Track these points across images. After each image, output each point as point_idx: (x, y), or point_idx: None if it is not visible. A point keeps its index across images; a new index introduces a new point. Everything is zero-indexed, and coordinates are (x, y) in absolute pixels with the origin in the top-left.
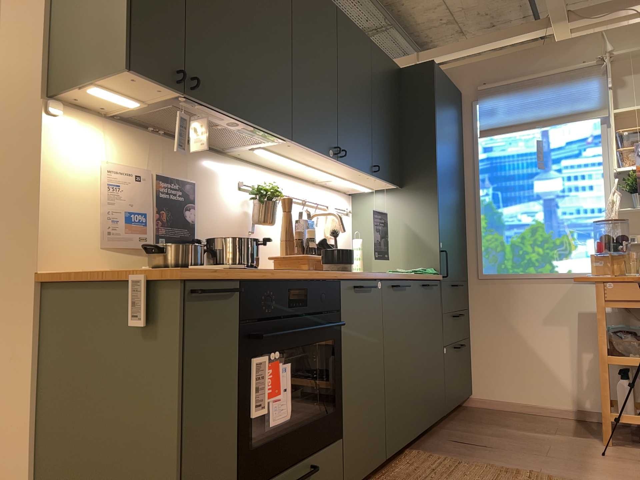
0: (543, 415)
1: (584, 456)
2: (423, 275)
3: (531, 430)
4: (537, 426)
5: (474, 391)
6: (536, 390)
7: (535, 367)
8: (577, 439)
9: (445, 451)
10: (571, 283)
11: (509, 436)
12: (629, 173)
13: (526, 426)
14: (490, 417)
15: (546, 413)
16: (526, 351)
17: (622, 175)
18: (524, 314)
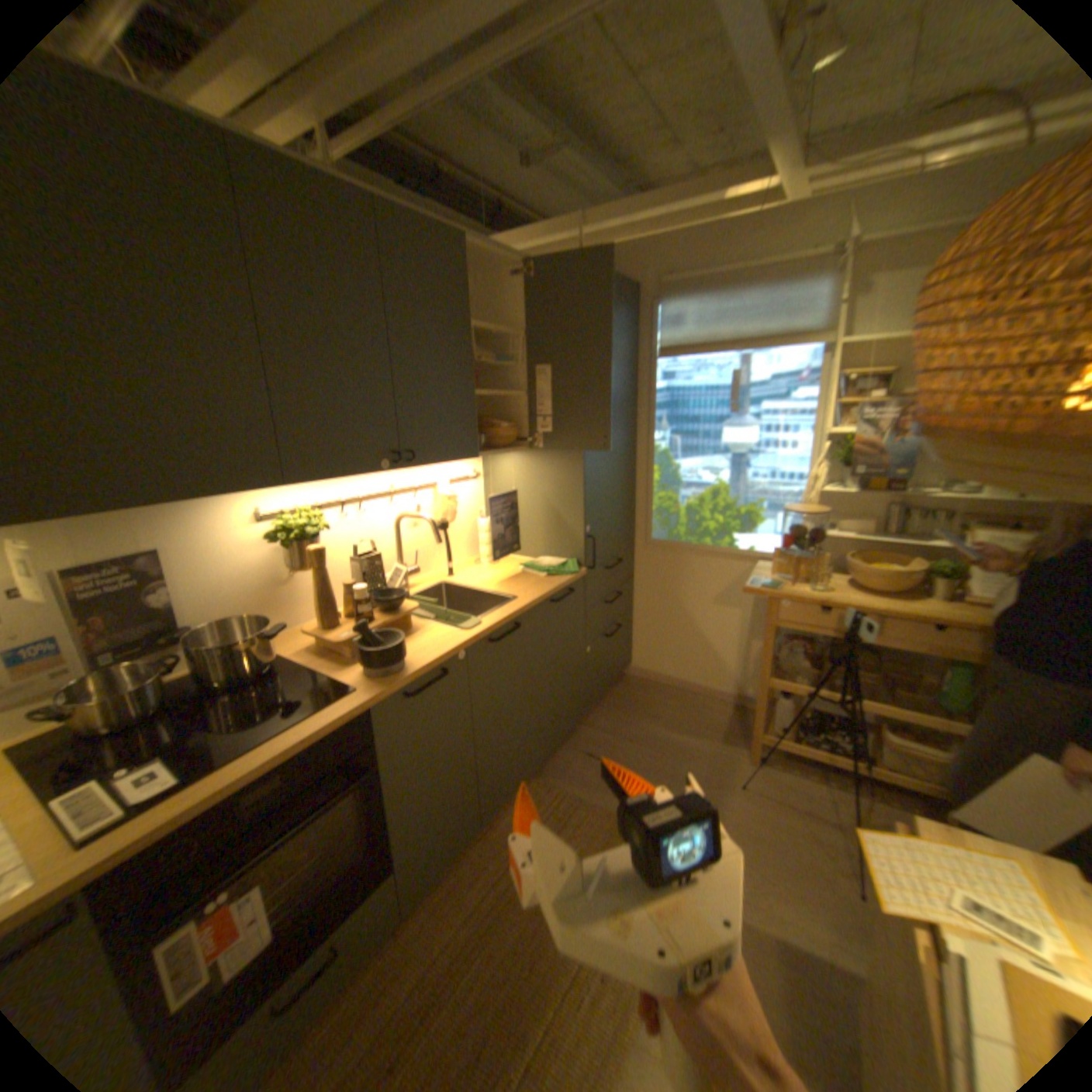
0: (701, 697)
1: (721, 790)
2: (557, 576)
3: (679, 730)
4: (688, 721)
5: (634, 661)
6: (698, 670)
7: (699, 647)
8: (724, 752)
9: (570, 778)
10: (751, 562)
11: (650, 744)
12: (851, 432)
13: (675, 722)
14: (642, 700)
15: (705, 695)
16: (691, 630)
17: (840, 431)
18: (693, 590)
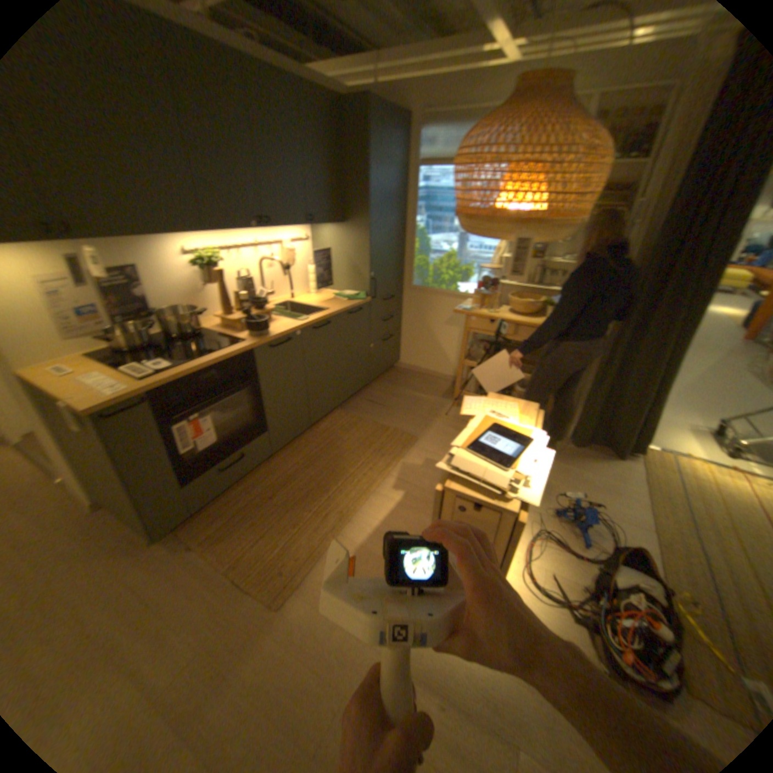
0: (435, 378)
1: (434, 416)
2: (353, 301)
3: (419, 392)
4: (425, 388)
5: (400, 359)
6: (434, 363)
7: (436, 350)
8: (440, 401)
9: (358, 410)
10: (466, 300)
11: (403, 397)
12: None
13: (418, 388)
14: (402, 379)
15: (437, 377)
16: (432, 340)
17: None
18: (434, 317)
